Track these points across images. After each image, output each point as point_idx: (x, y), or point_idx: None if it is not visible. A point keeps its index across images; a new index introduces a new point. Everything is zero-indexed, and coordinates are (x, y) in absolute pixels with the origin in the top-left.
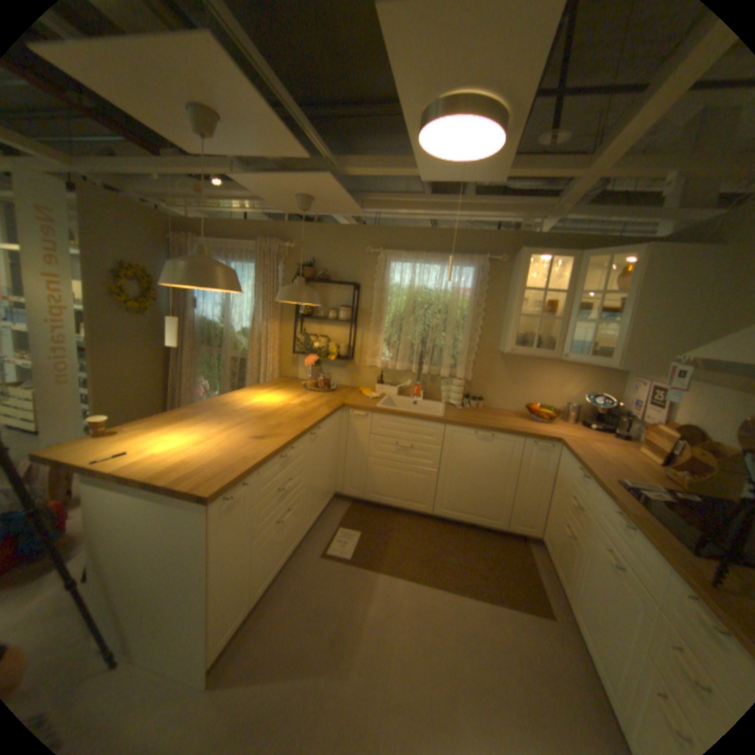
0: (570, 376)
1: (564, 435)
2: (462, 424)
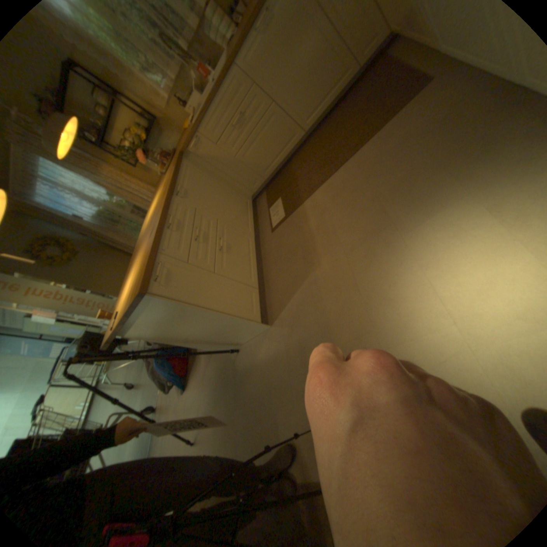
0: None
1: None
2: (240, 38)
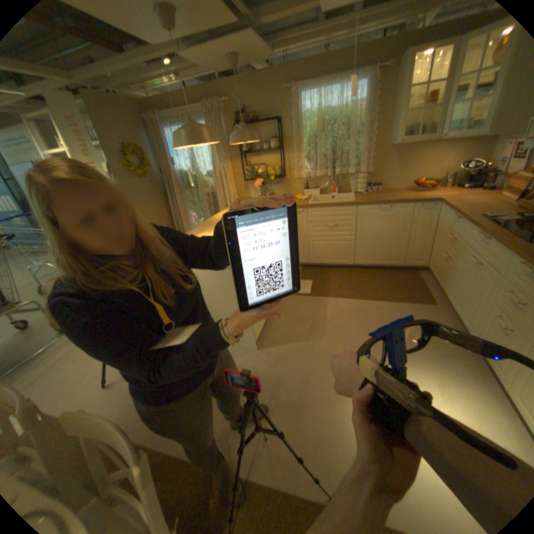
0: (448, 151)
1: (443, 195)
2: (368, 202)
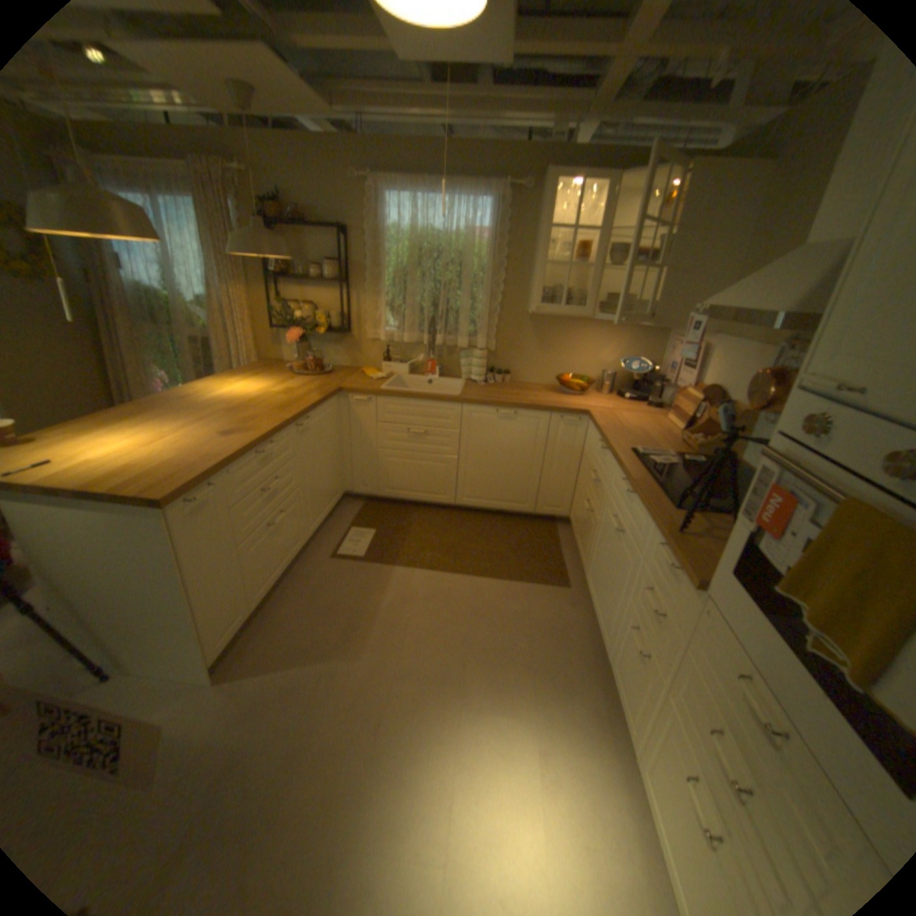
0: (606, 339)
1: (593, 407)
2: (481, 402)
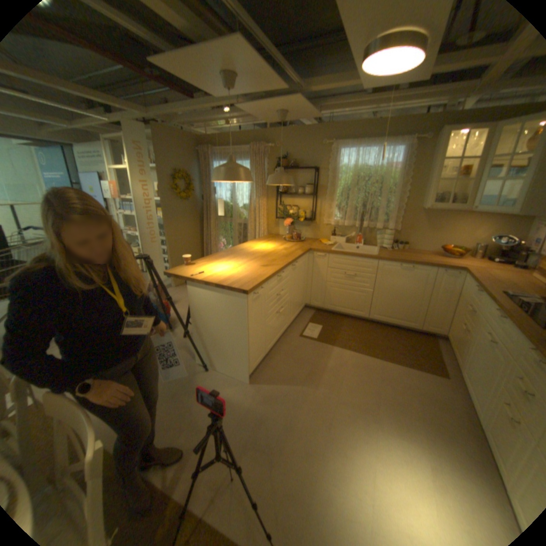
0: (481, 223)
1: (470, 266)
2: (391, 259)
